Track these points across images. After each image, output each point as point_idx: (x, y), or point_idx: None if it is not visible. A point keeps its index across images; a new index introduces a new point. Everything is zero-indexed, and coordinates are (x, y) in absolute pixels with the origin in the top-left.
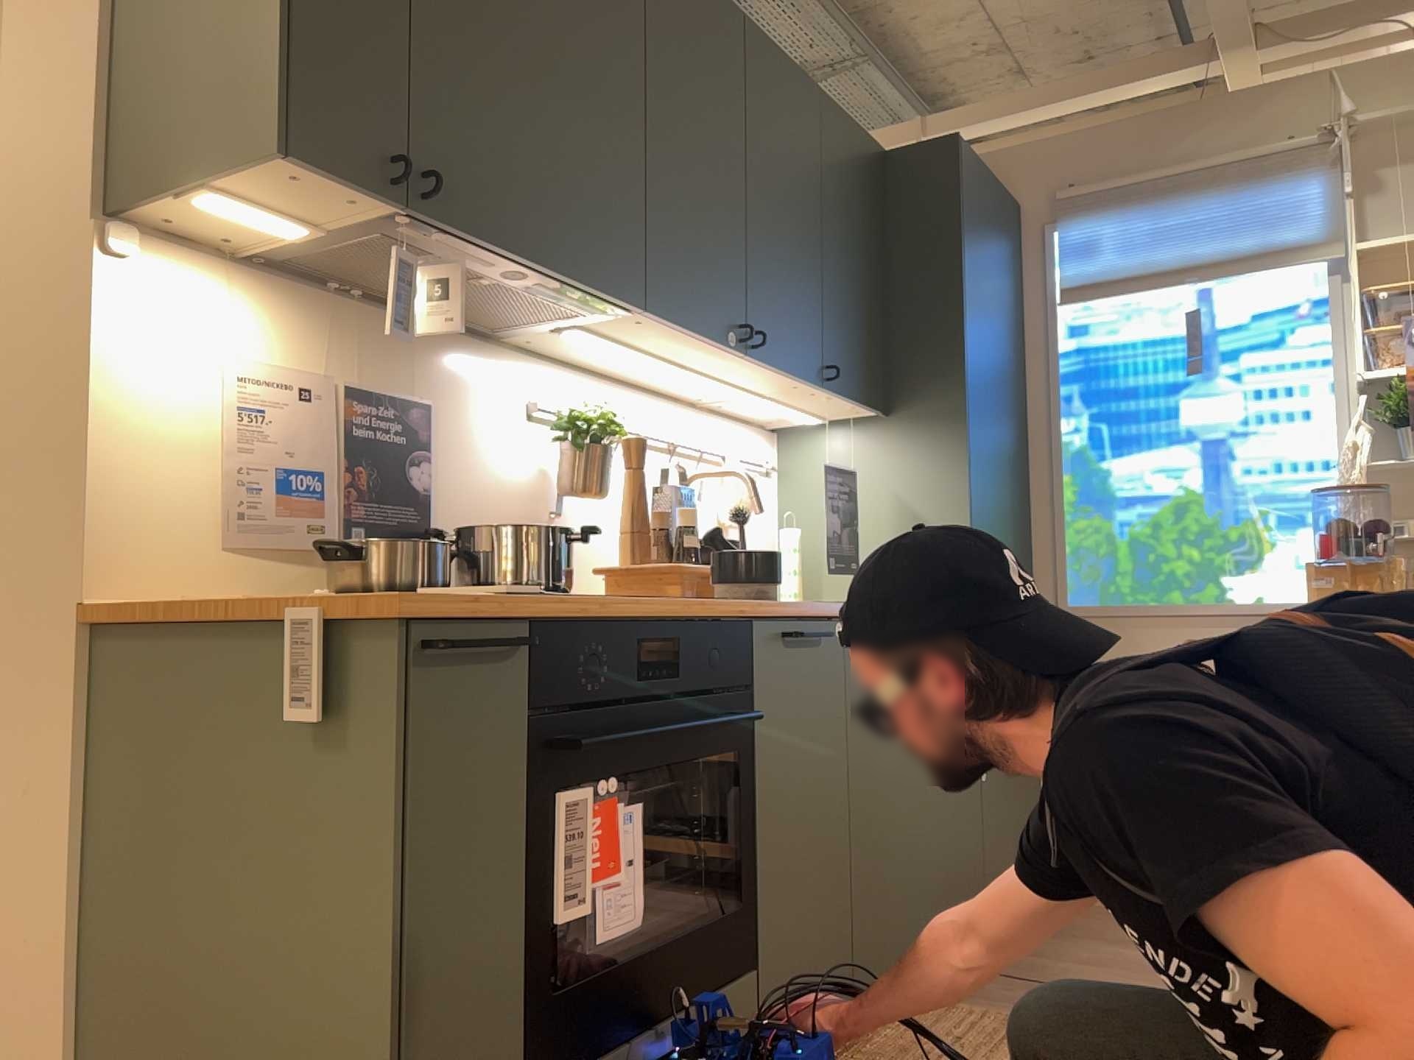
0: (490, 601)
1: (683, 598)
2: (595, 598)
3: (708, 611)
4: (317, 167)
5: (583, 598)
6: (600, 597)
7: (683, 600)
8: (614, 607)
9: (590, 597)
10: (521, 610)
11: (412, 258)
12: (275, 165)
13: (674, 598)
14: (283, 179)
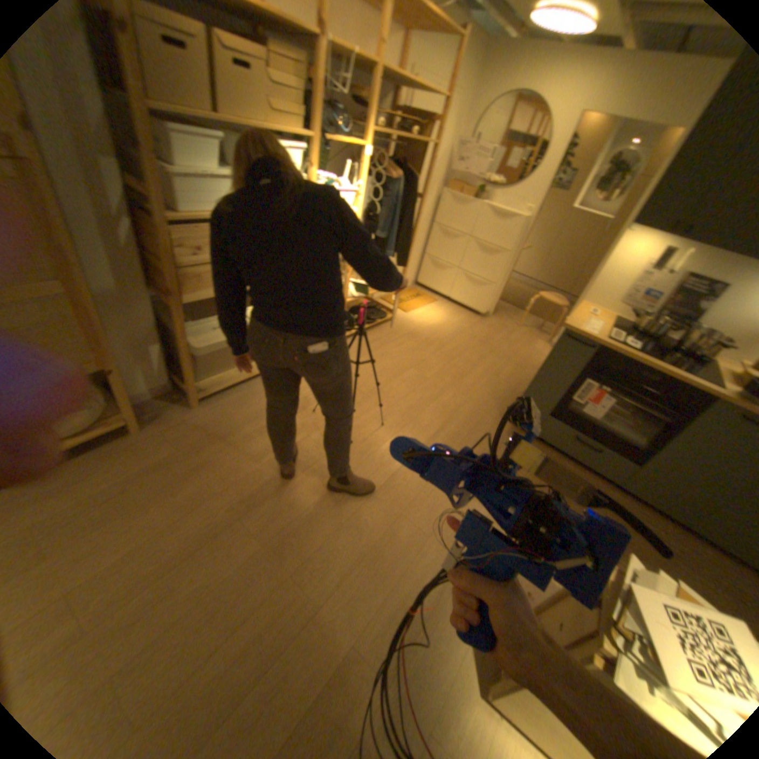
0: (595, 336)
1: (691, 374)
2: (646, 354)
3: (692, 382)
4: (646, 225)
5: (634, 351)
6: (646, 355)
7: (684, 373)
8: (641, 358)
9: (641, 352)
10: (602, 342)
11: (675, 249)
12: (636, 224)
13: (688, 372)
14: (643, 225)
